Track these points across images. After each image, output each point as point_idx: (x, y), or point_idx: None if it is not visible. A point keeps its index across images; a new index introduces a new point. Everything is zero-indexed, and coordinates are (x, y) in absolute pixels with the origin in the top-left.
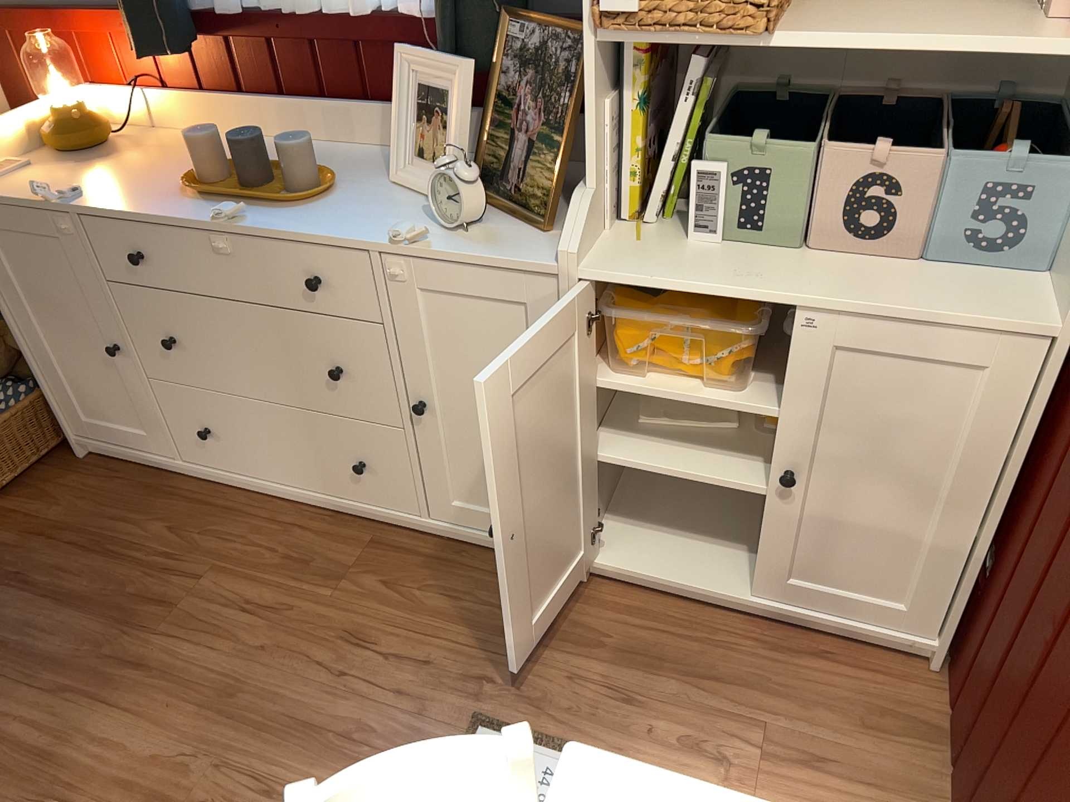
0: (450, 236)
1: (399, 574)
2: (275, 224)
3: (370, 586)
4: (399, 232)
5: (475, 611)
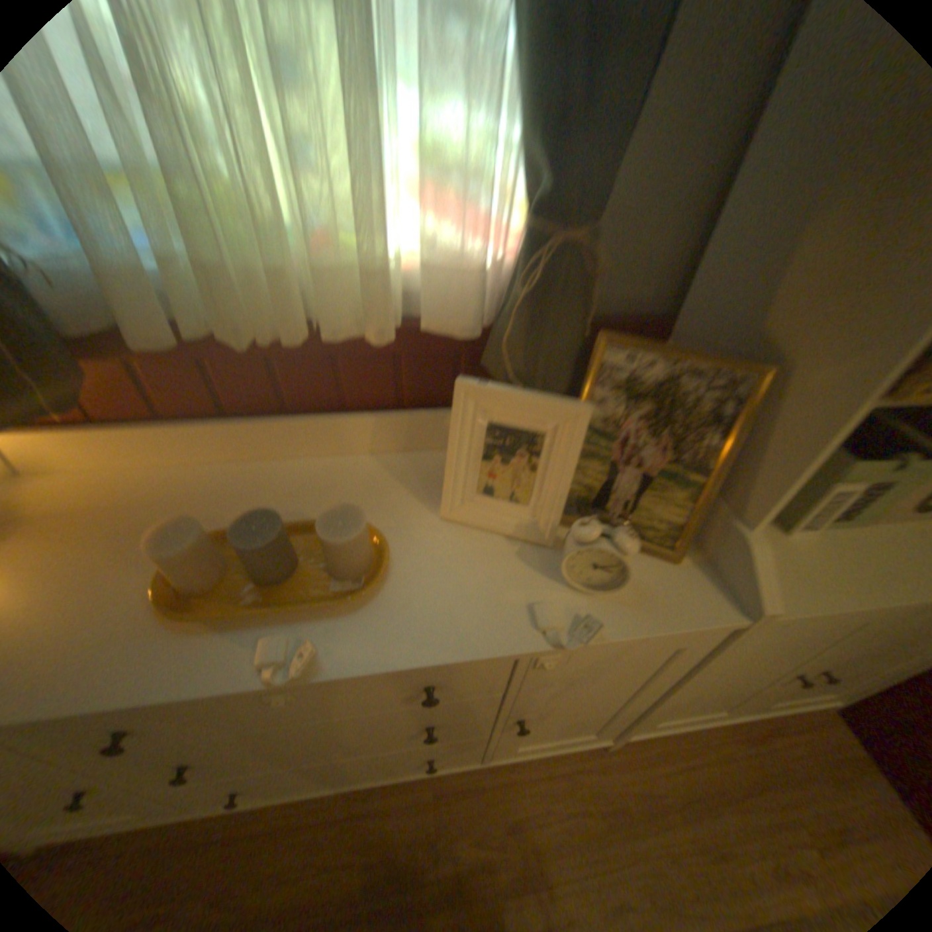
0: (602, 603)
1: (483, 830)
2: (355, 650)
3: (466, 864)
4: (549, 620)
5: (568, 836)
